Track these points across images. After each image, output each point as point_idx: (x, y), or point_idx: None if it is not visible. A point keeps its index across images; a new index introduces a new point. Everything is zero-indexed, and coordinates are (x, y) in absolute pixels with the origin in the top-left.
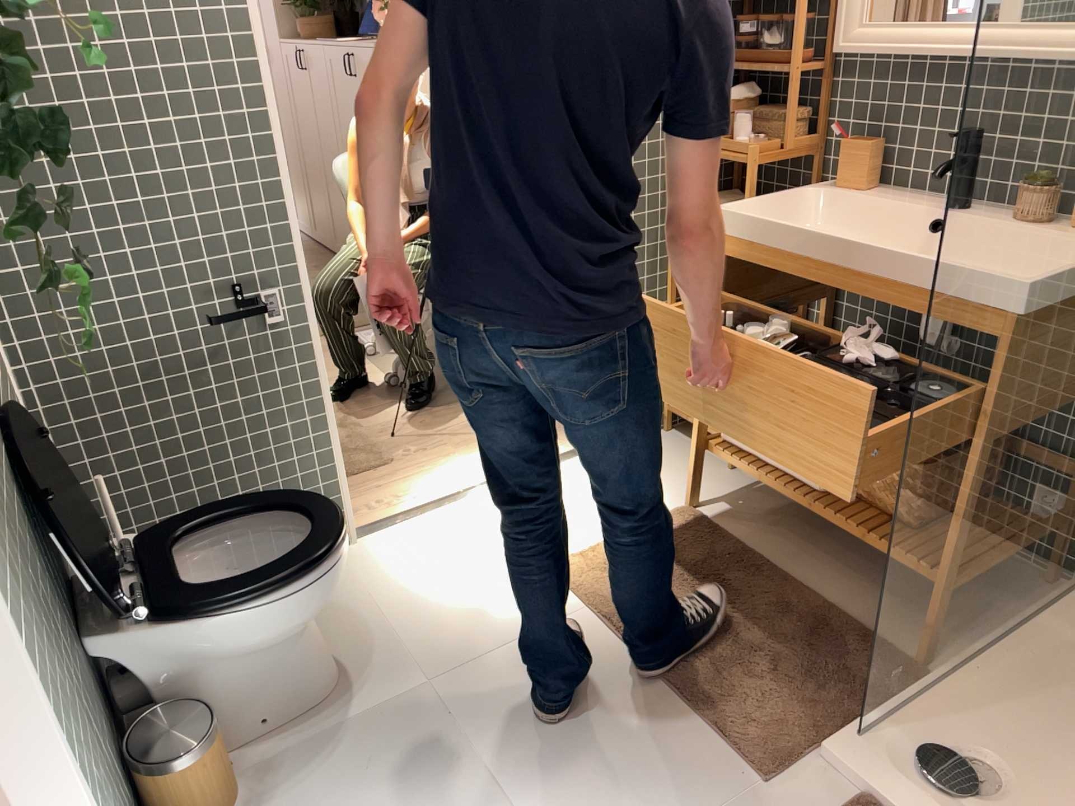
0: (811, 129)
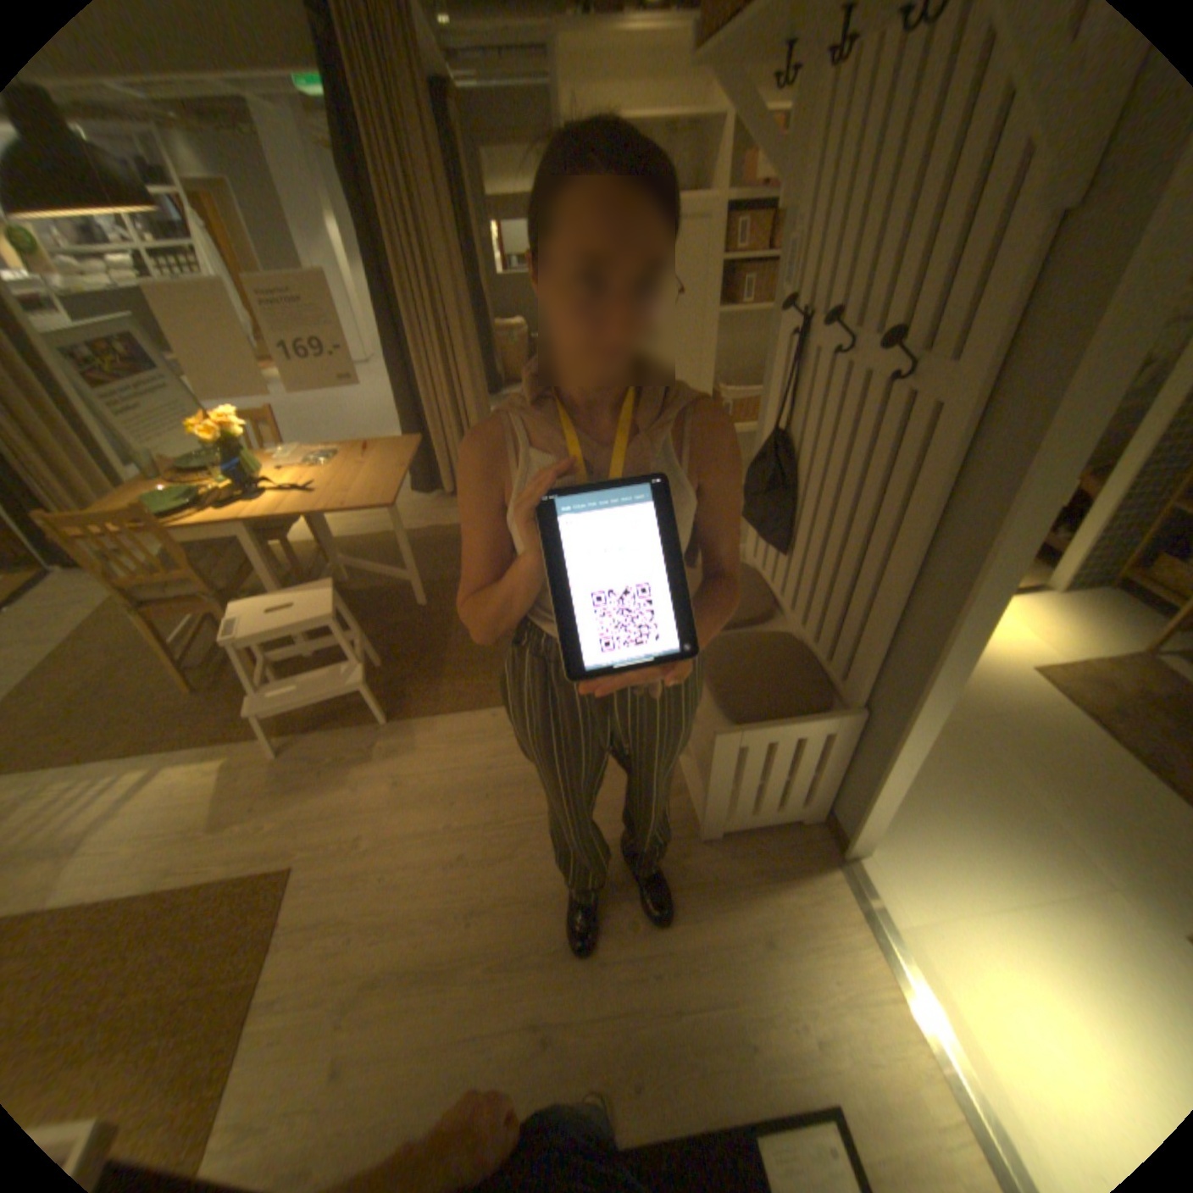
0: None
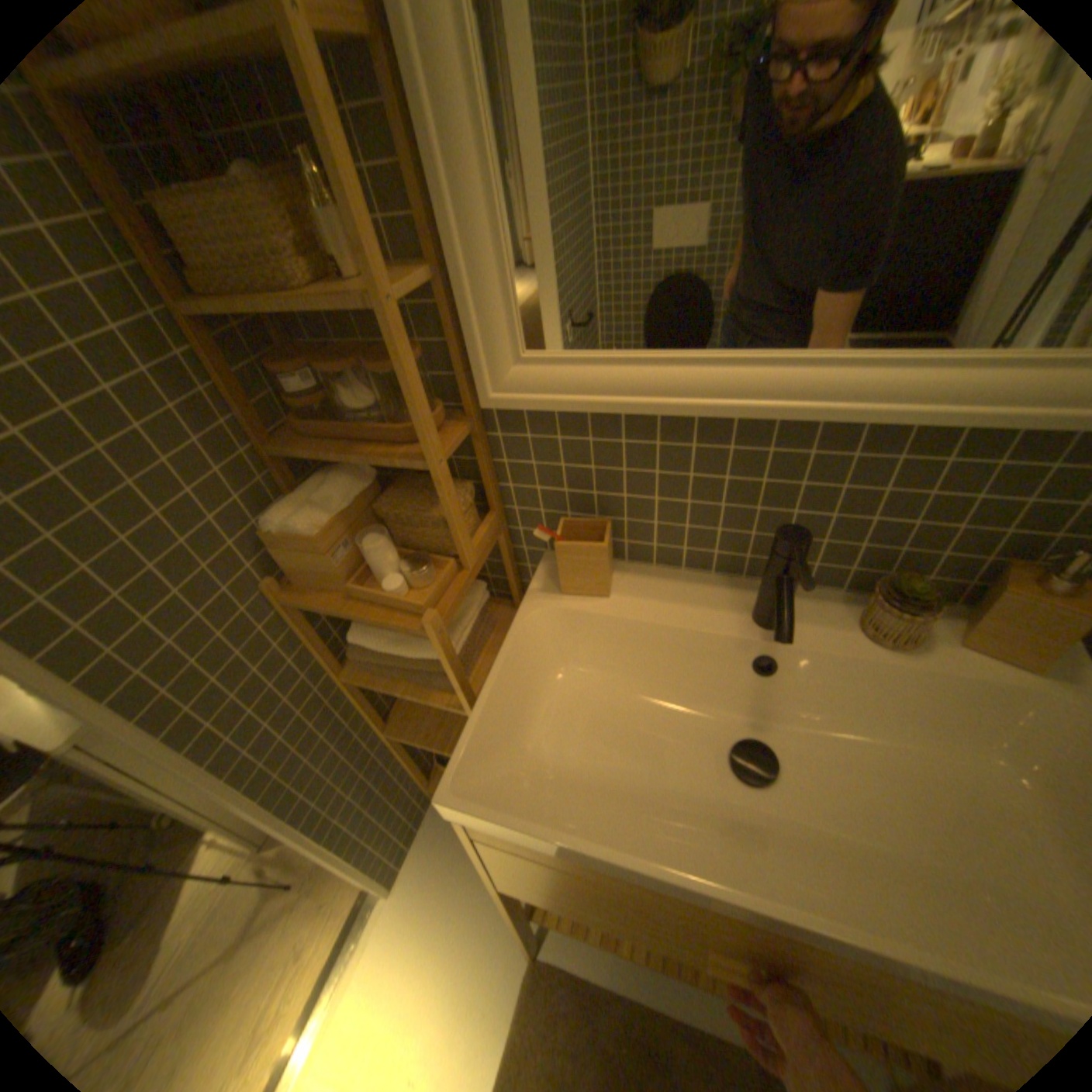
0: (477, 494)
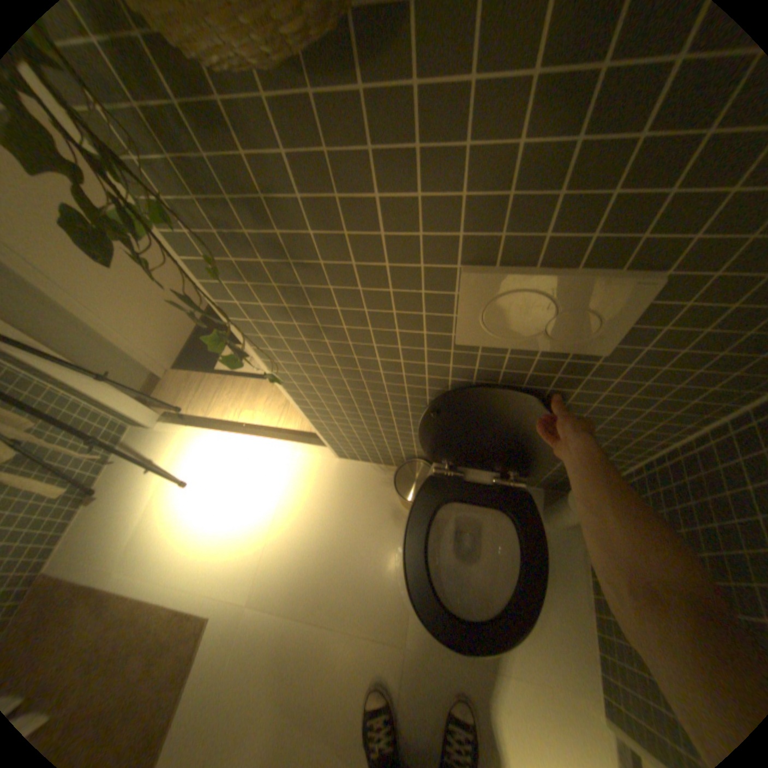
0: None
